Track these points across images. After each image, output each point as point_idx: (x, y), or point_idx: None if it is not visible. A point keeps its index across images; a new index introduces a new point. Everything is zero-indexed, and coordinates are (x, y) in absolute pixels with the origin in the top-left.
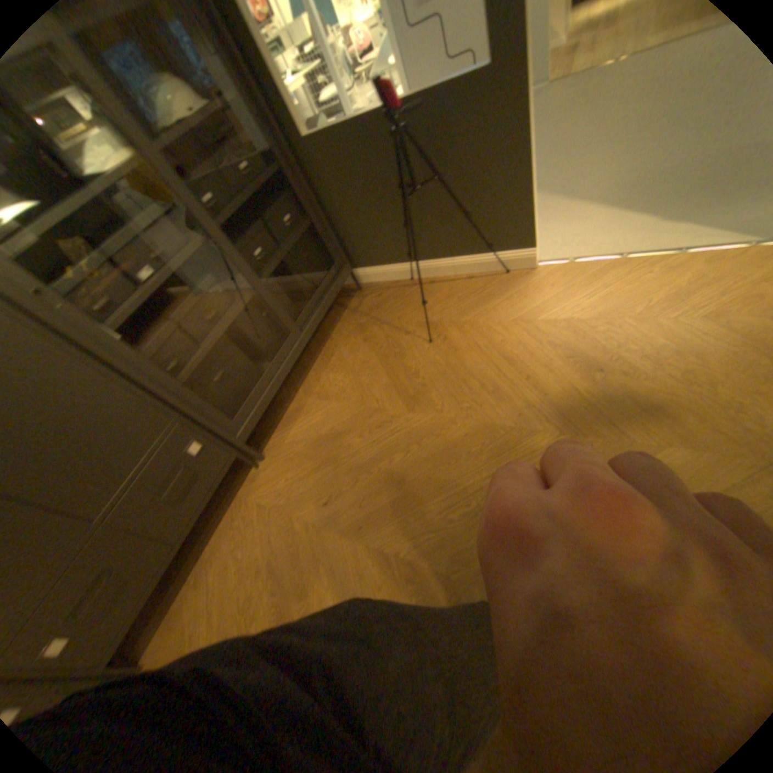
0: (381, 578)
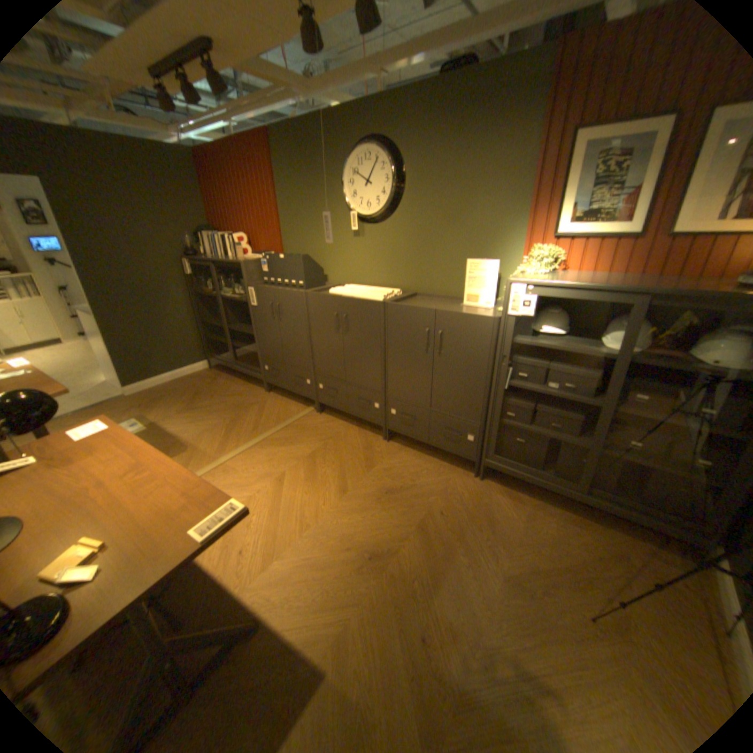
0: (392, 535)
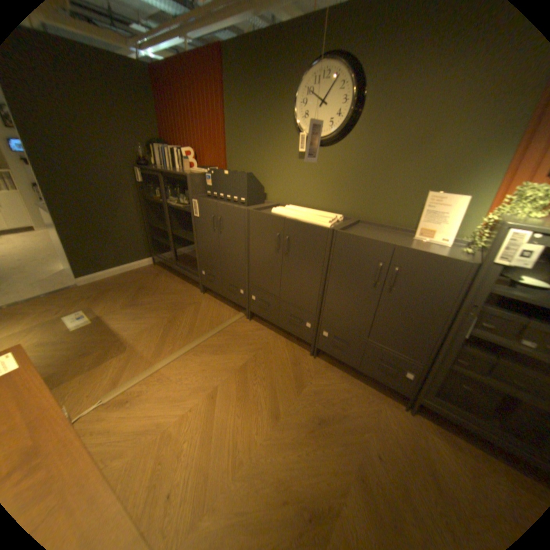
0: (331, 485)
